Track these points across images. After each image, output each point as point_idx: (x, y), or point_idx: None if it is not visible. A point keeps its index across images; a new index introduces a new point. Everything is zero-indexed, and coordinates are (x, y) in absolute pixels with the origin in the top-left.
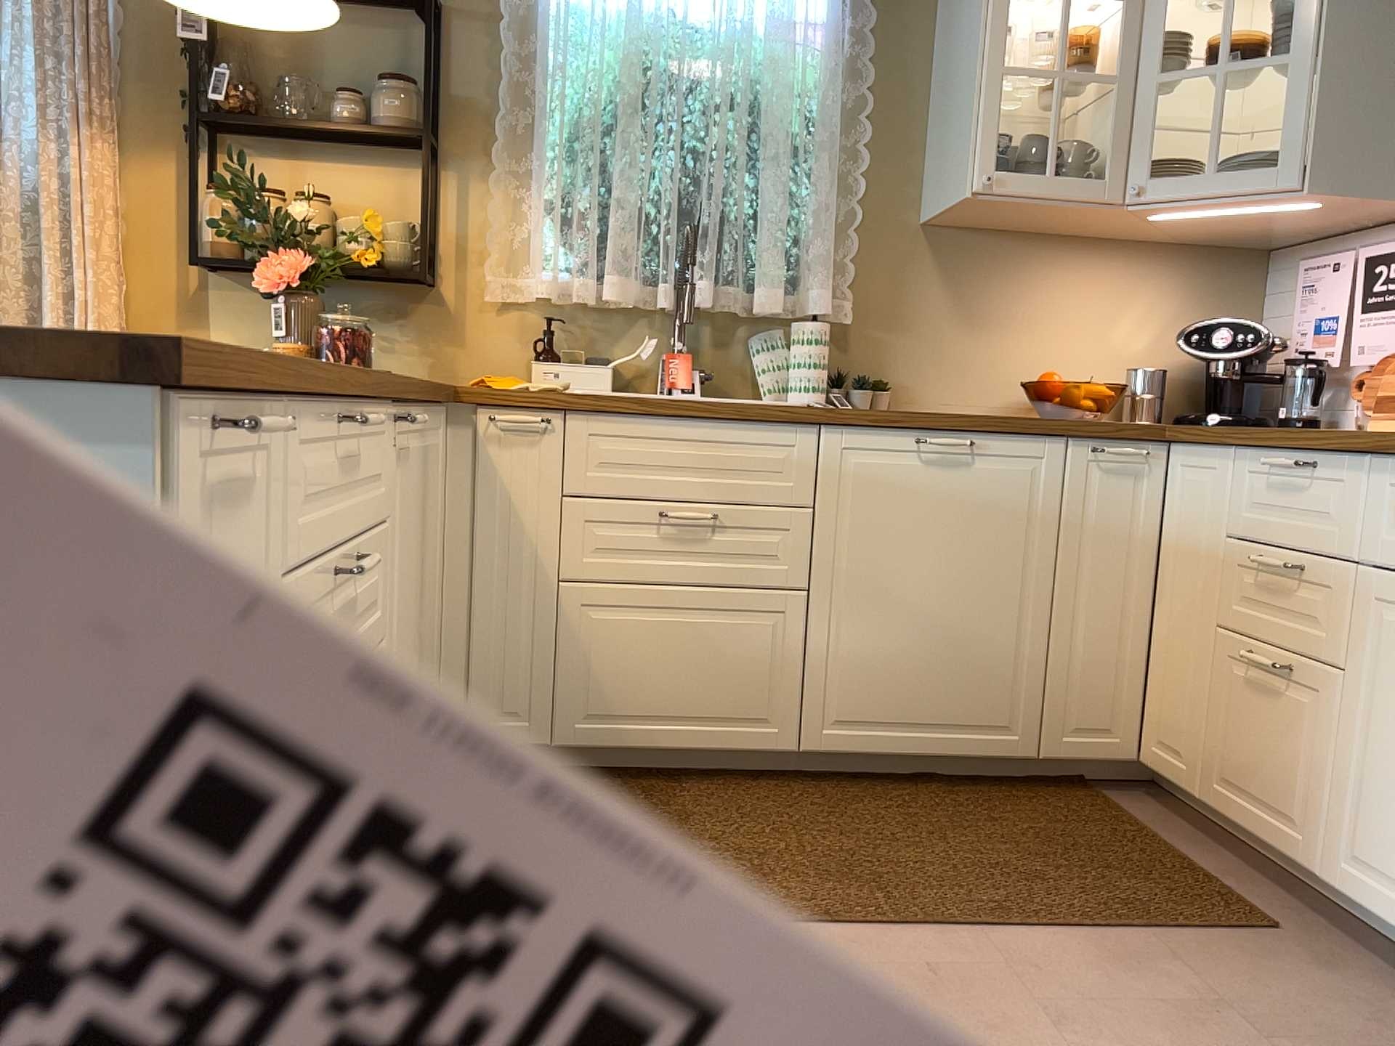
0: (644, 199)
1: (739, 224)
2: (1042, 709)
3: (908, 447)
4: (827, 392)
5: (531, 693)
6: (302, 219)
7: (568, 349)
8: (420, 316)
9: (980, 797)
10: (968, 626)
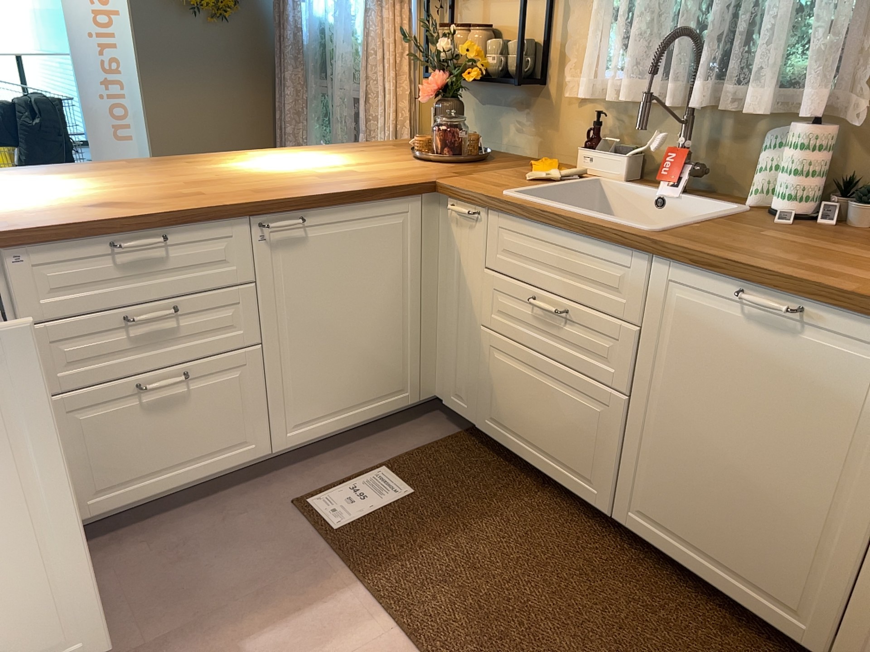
0: (664, 6)
1: (746, 22)
2: (839, 619)
3: (728, 297)
4: (805, 205)
5: (468, 389)
6: (441, 51)
7: (606, 140)
8: (534, 108)
9: (746, 649)
10: (766, 495)
